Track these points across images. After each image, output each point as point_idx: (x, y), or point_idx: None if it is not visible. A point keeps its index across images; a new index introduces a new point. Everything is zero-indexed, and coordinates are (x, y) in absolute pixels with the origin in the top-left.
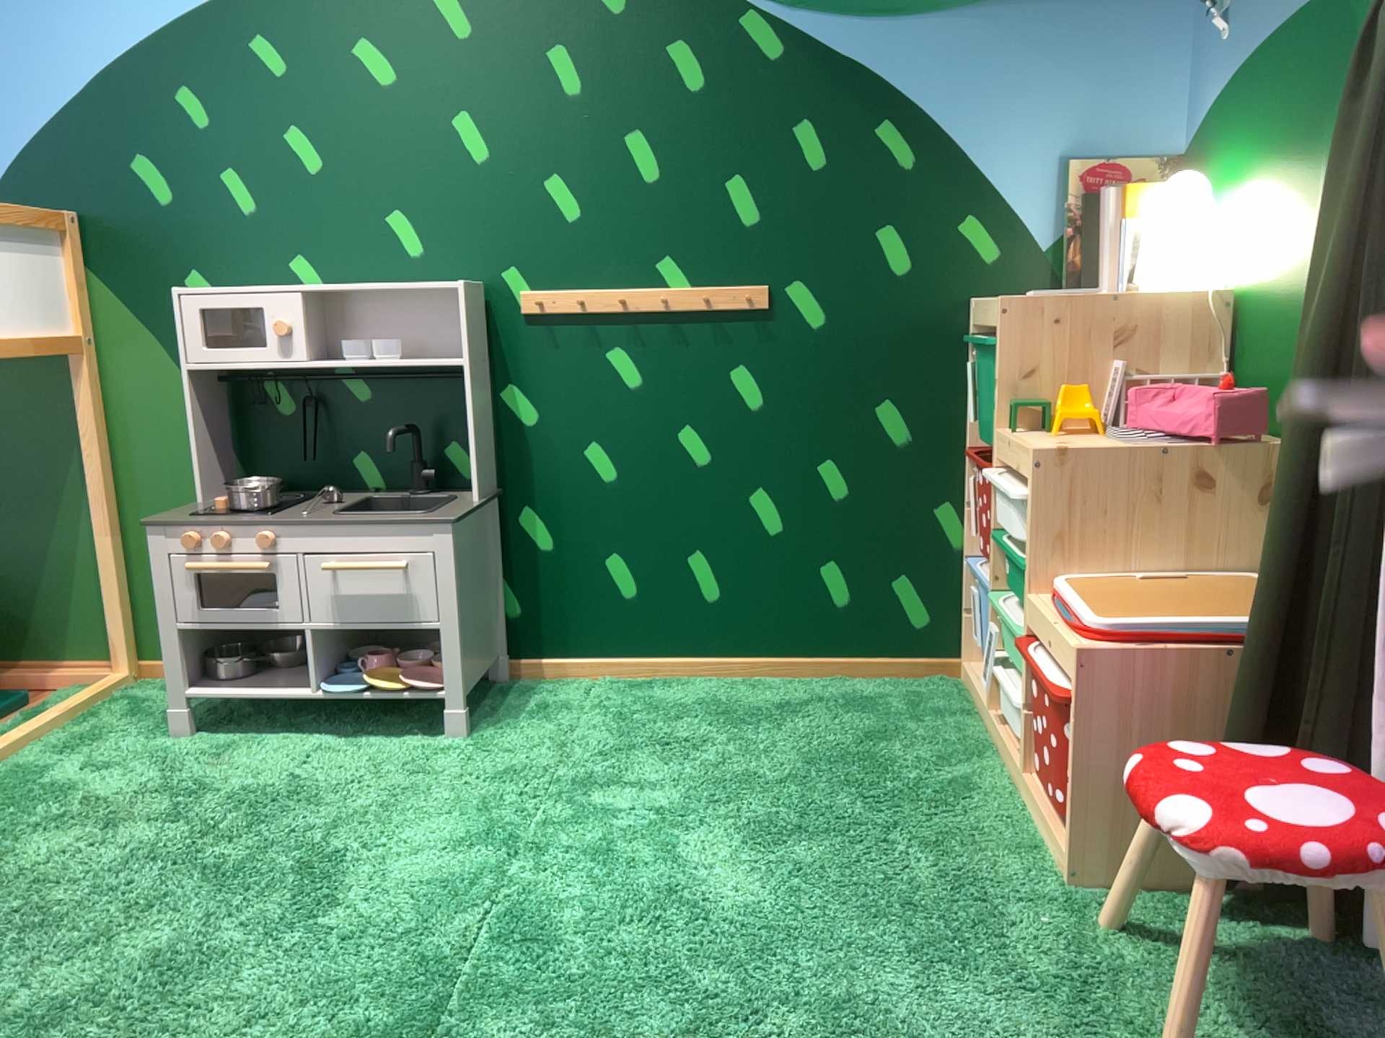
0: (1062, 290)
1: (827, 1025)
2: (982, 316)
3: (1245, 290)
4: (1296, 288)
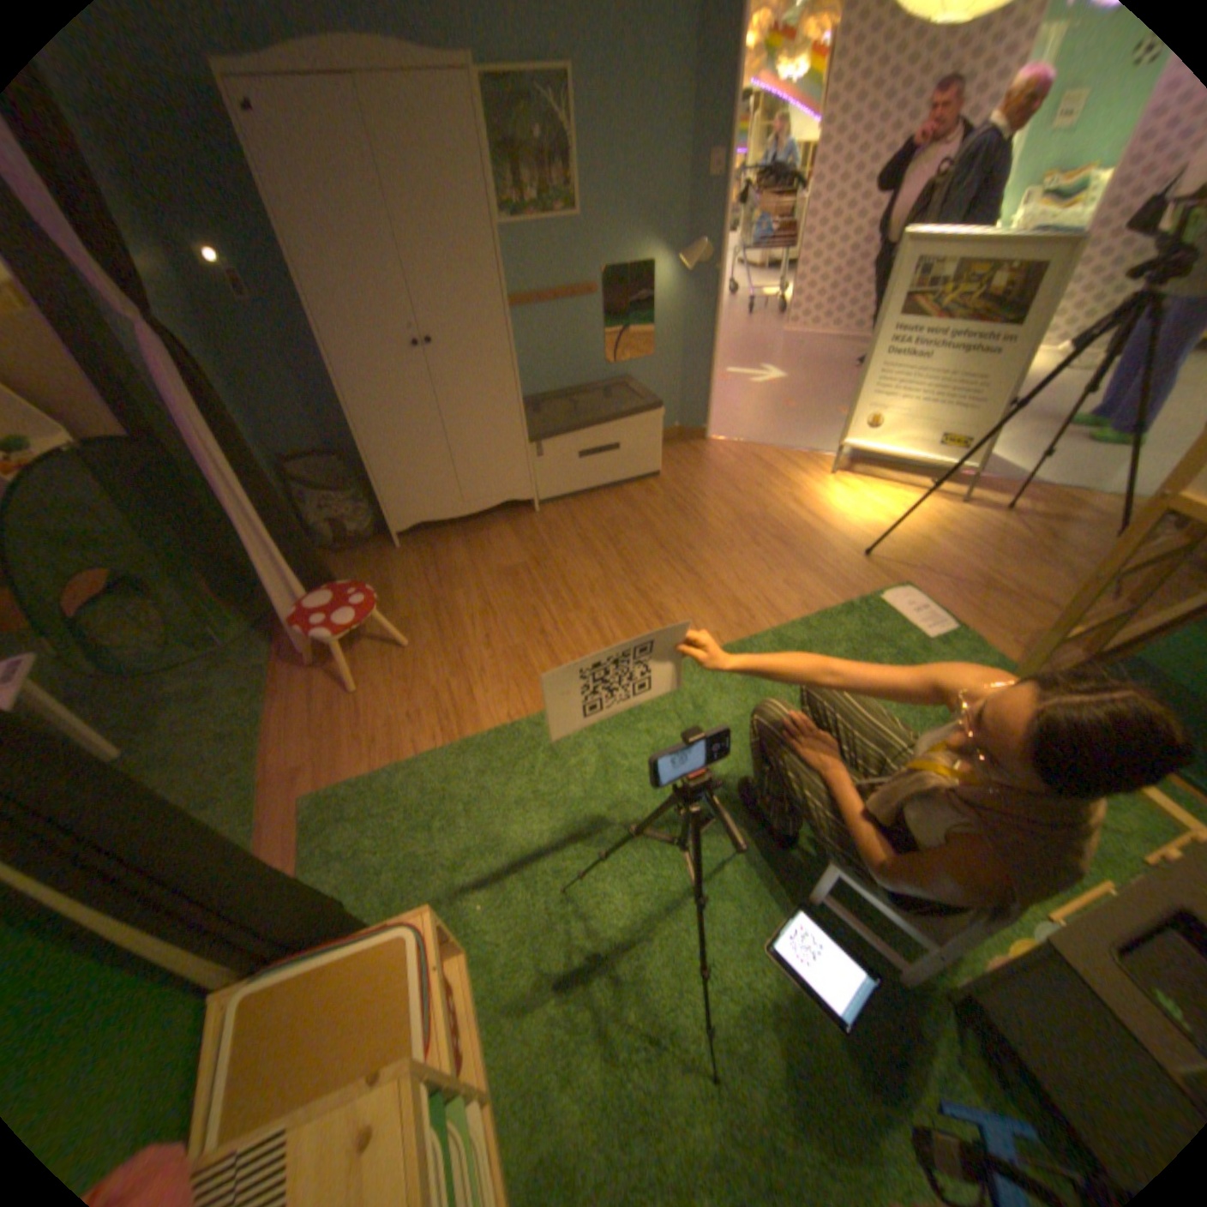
0: None
1: (561, 798)
2: None
3: None
4: None
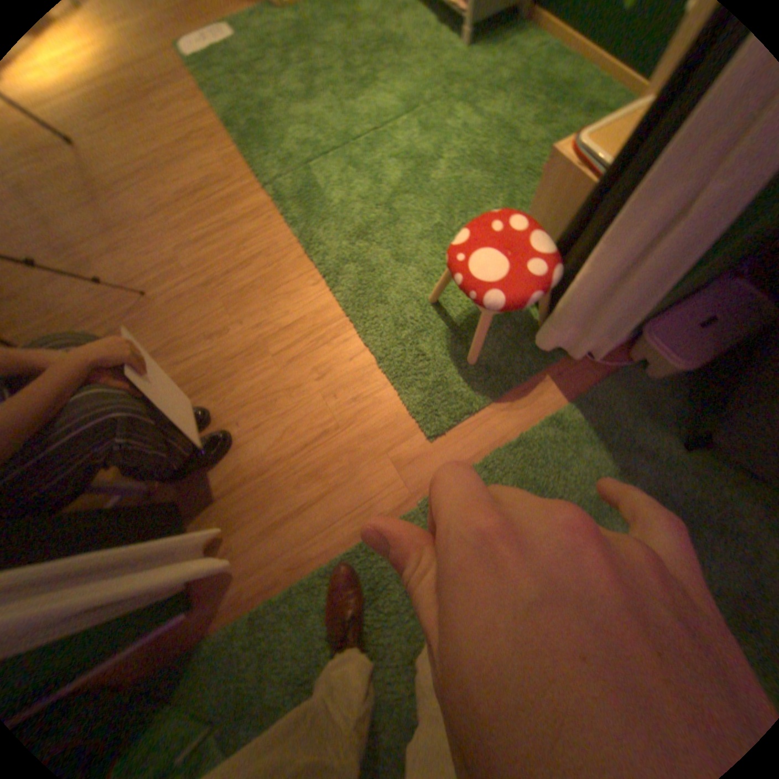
0: None
1: (383, 222)
2: None
3: None
4: None
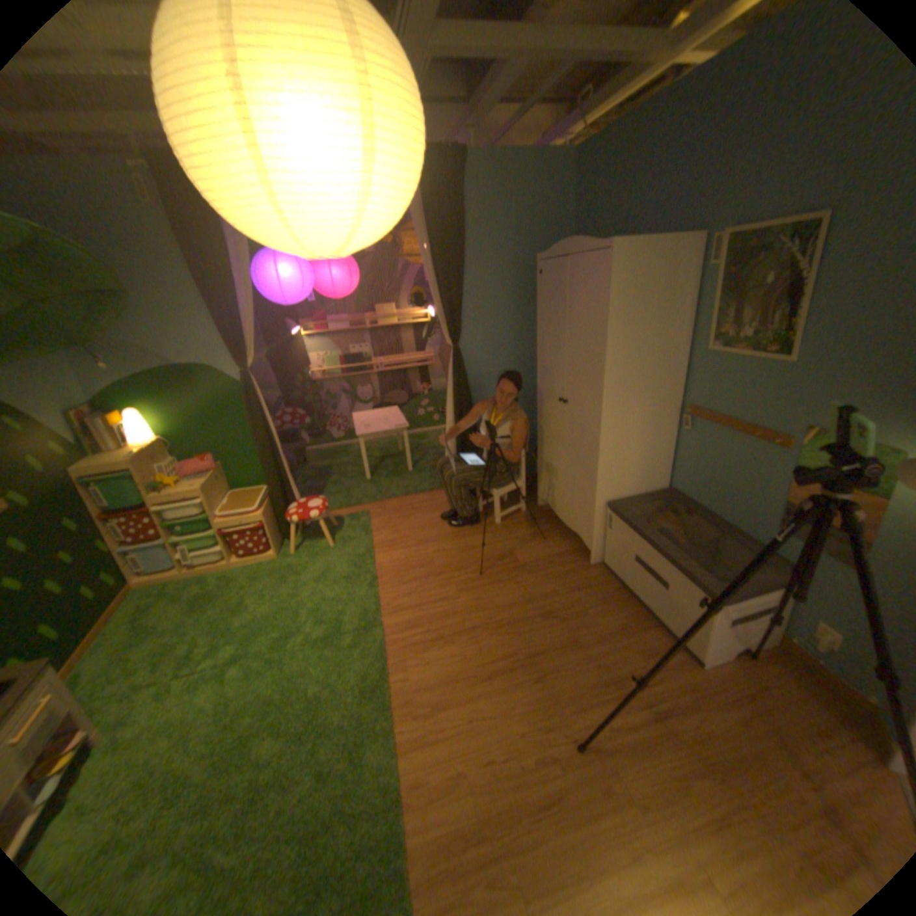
0: (84, 456)
1: (318, 585)
2: (94, 472)
3: (164, 436)
4: (193, 432)
